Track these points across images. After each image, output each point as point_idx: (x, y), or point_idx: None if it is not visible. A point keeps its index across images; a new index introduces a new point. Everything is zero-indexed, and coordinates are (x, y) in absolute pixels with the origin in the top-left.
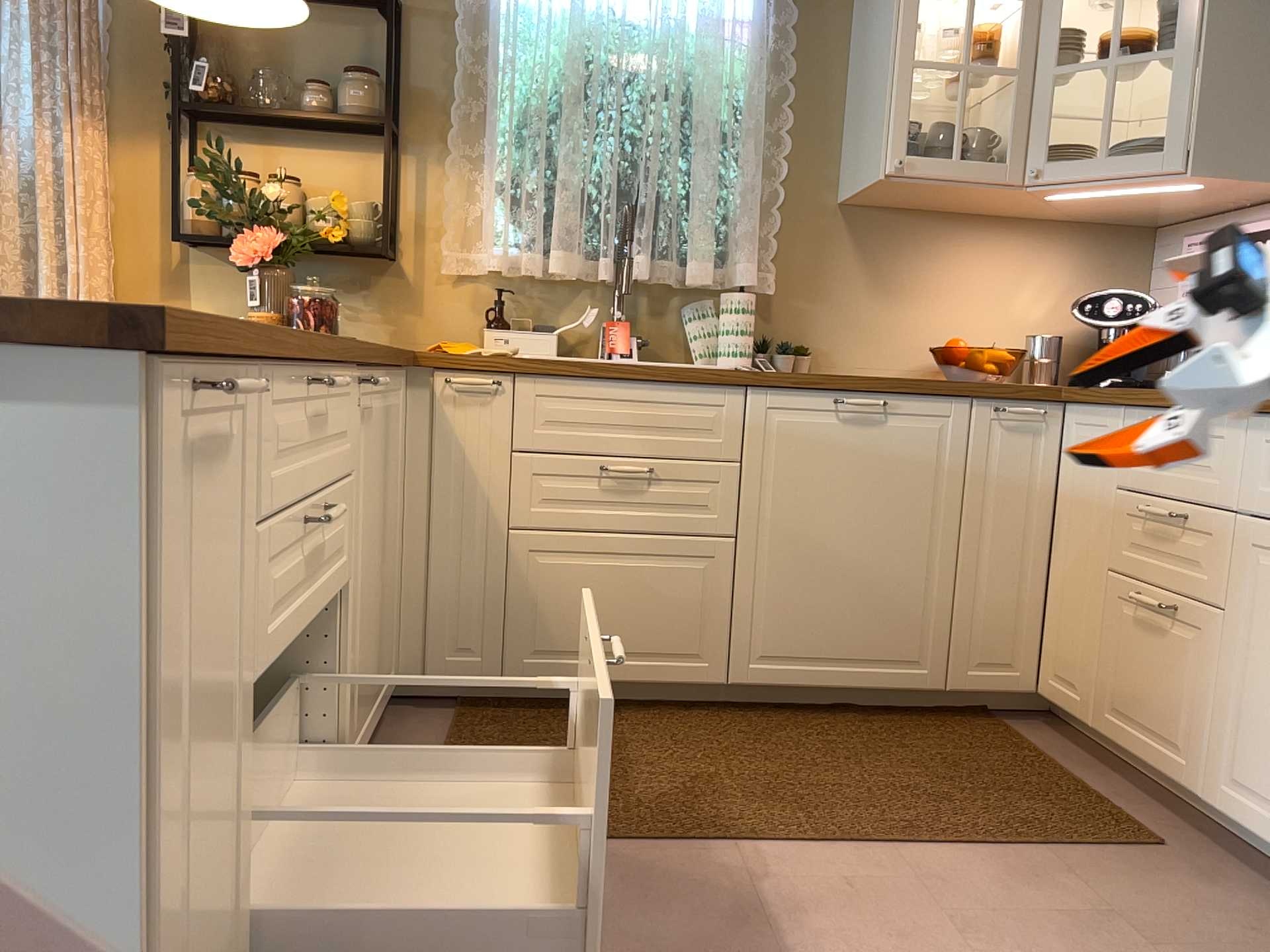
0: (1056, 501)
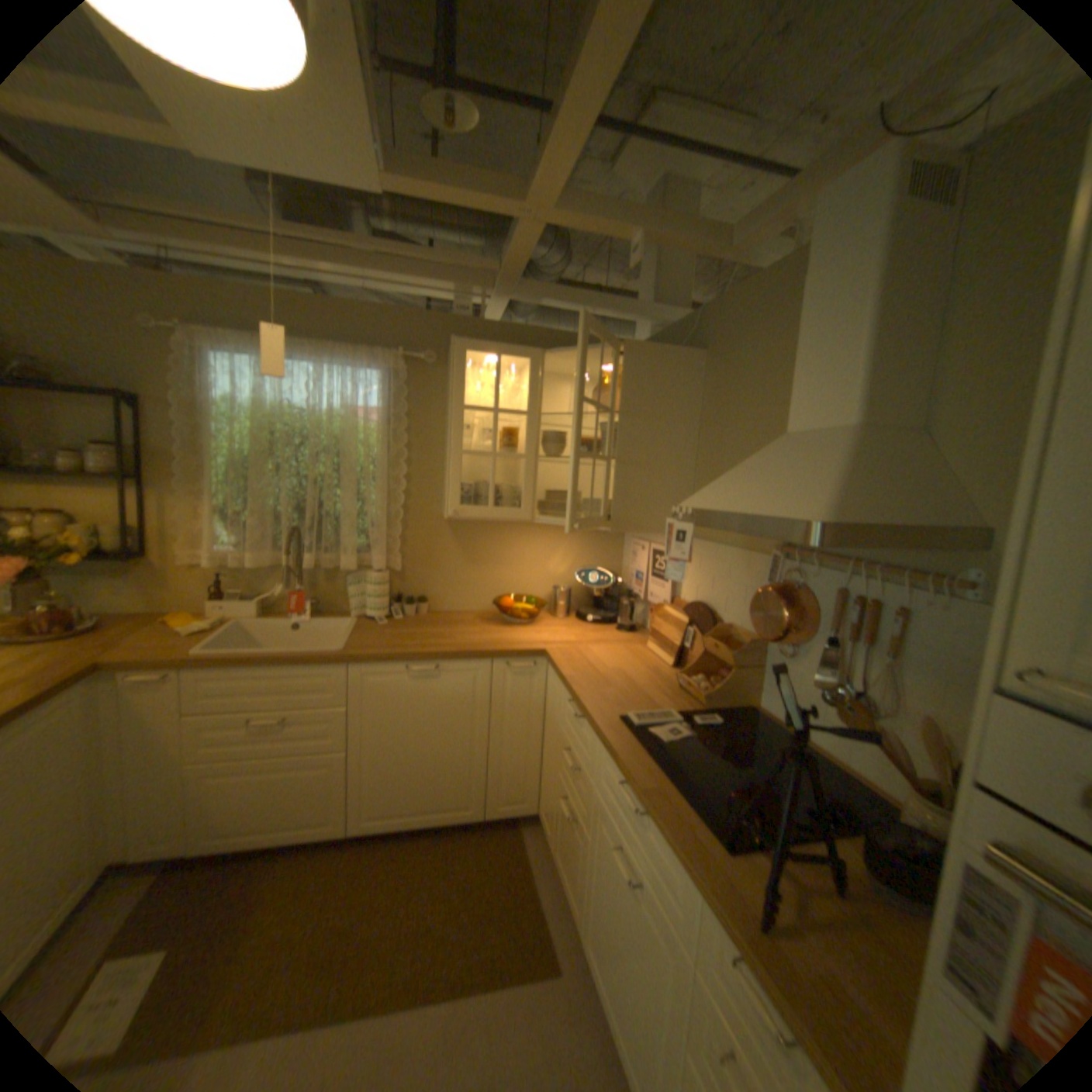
0: (546, 708)
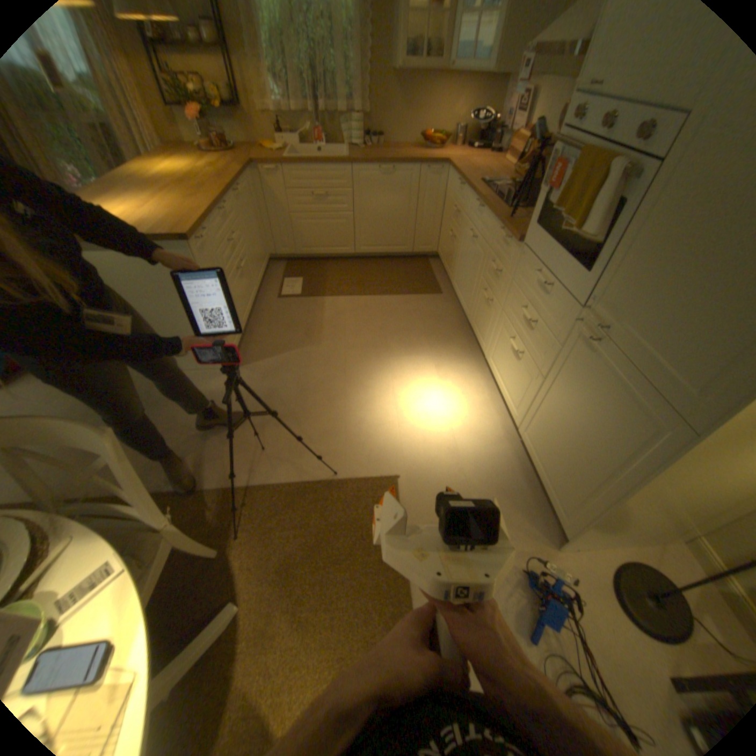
0: (445, 197)
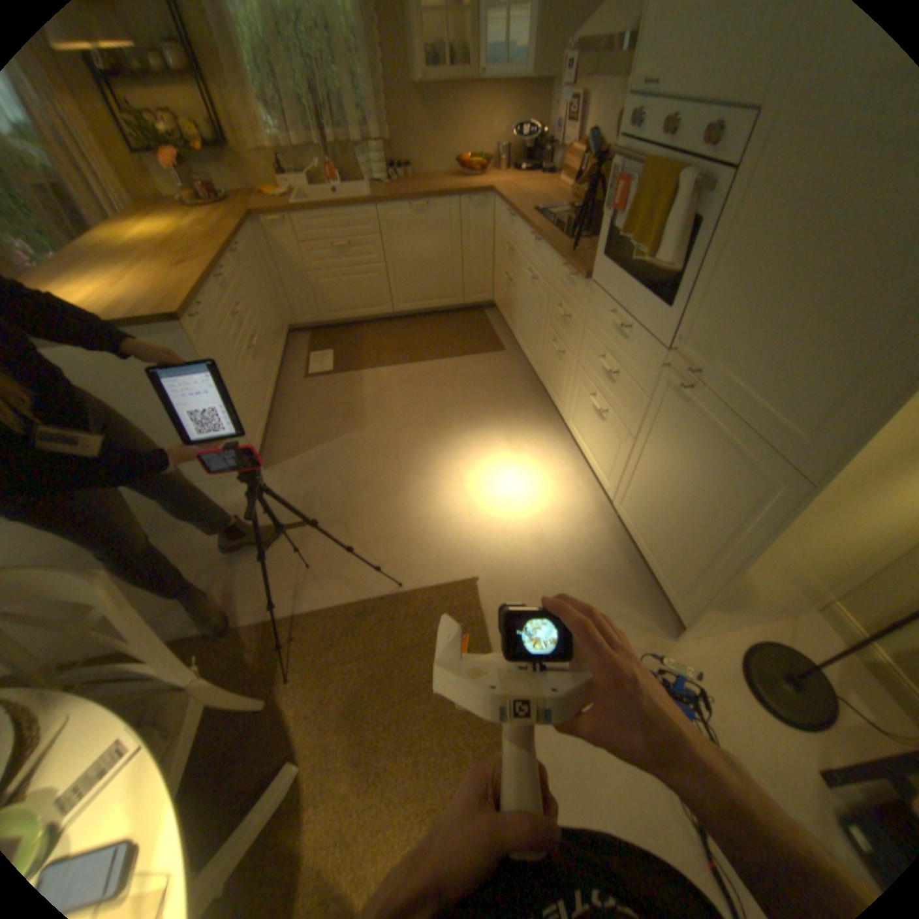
0: (493, 233)
